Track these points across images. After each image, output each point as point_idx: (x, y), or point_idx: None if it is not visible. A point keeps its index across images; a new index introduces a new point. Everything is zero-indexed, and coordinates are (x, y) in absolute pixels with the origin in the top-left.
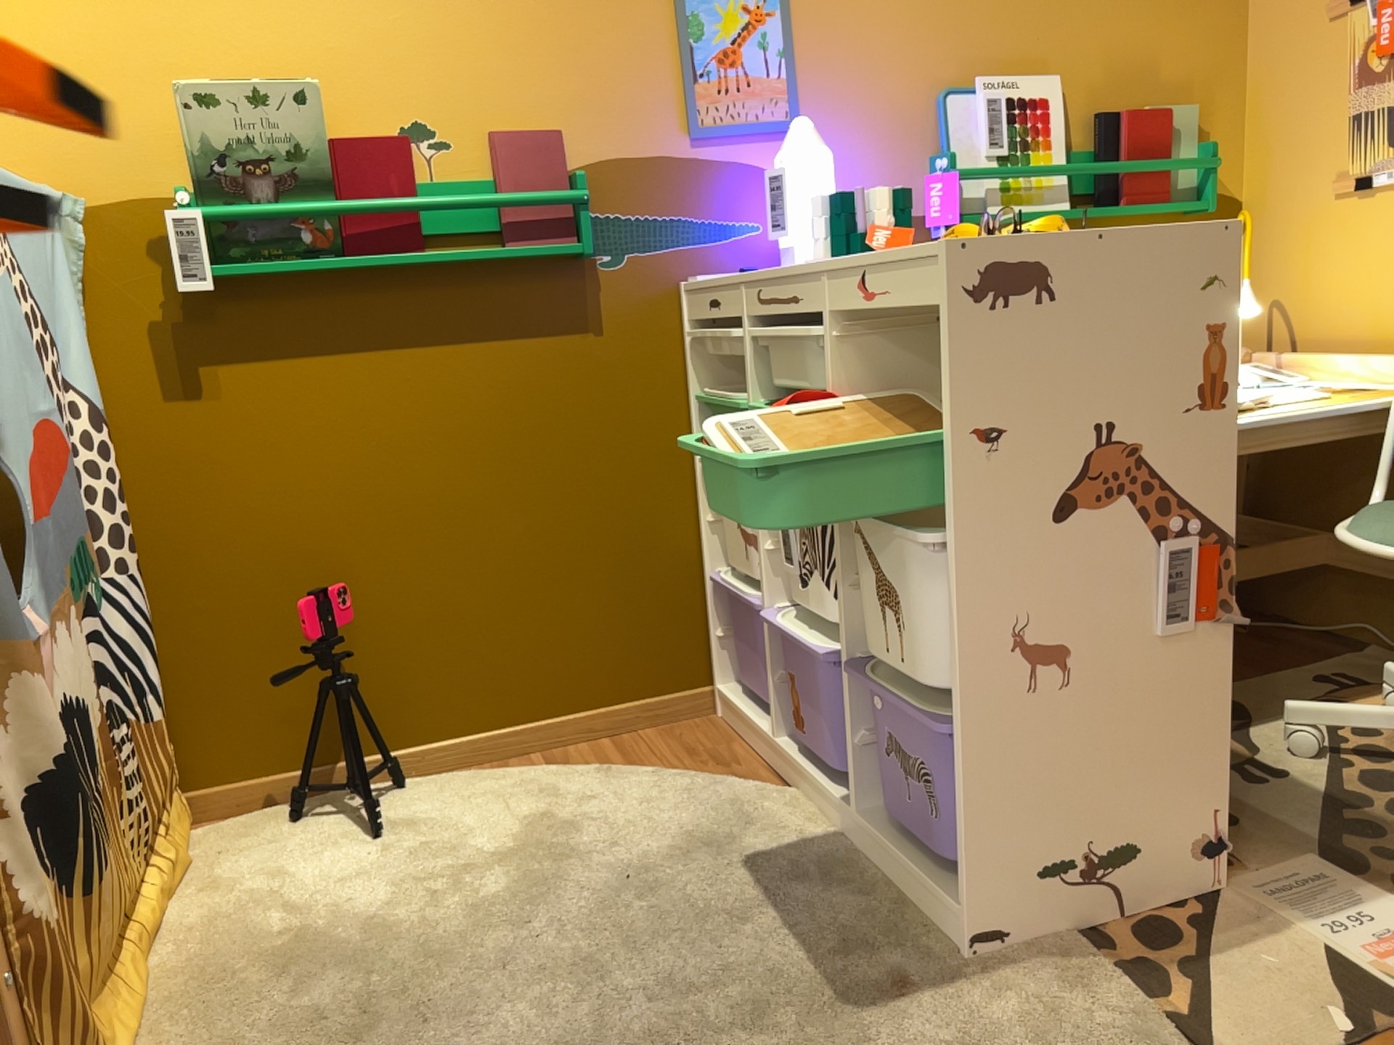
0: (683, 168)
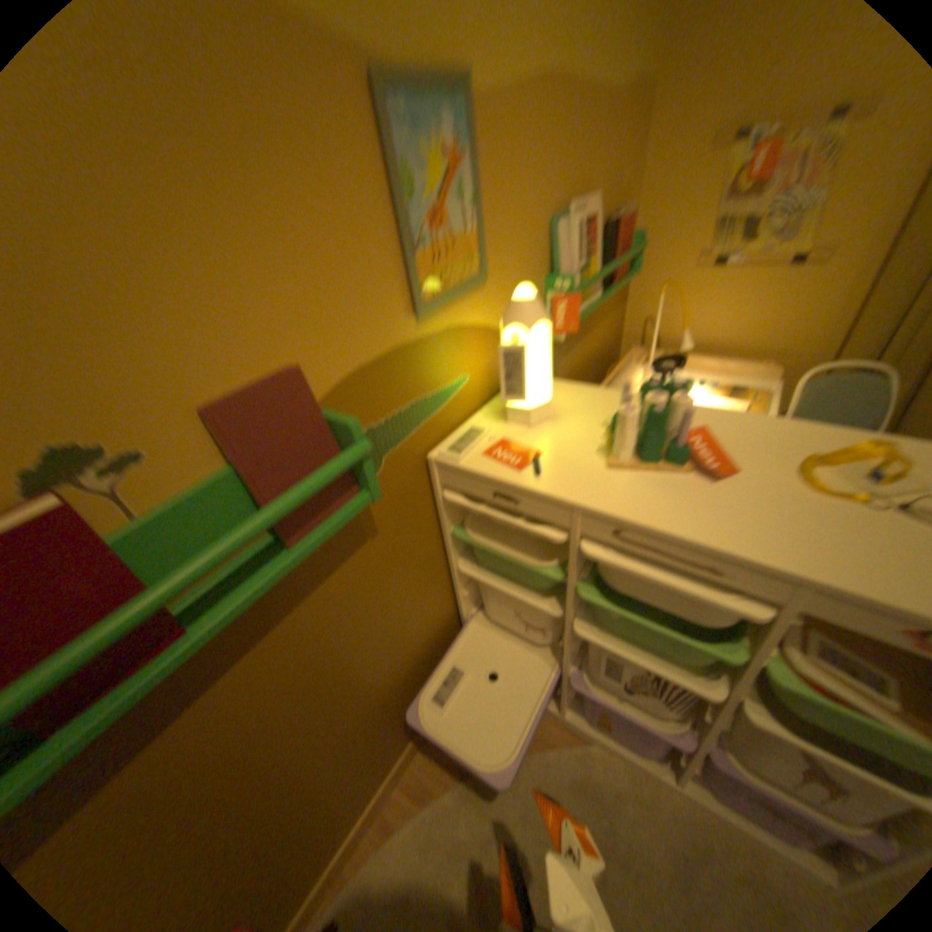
0: (414, 347)
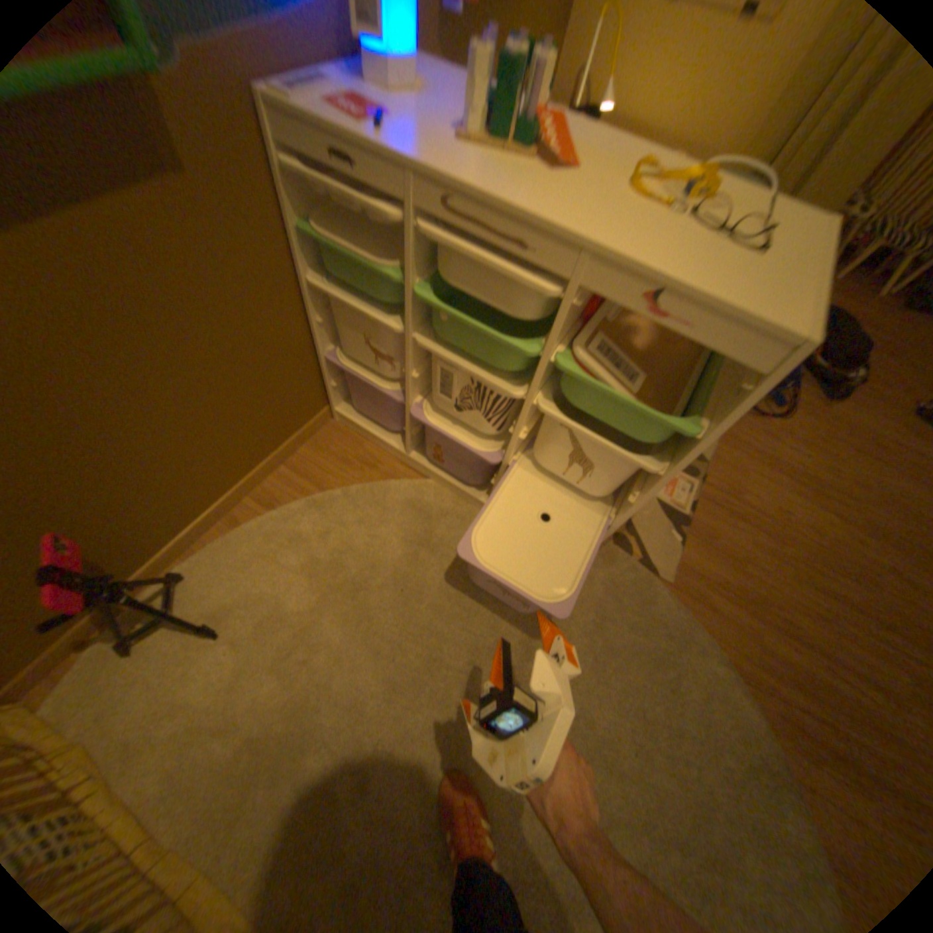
0: None
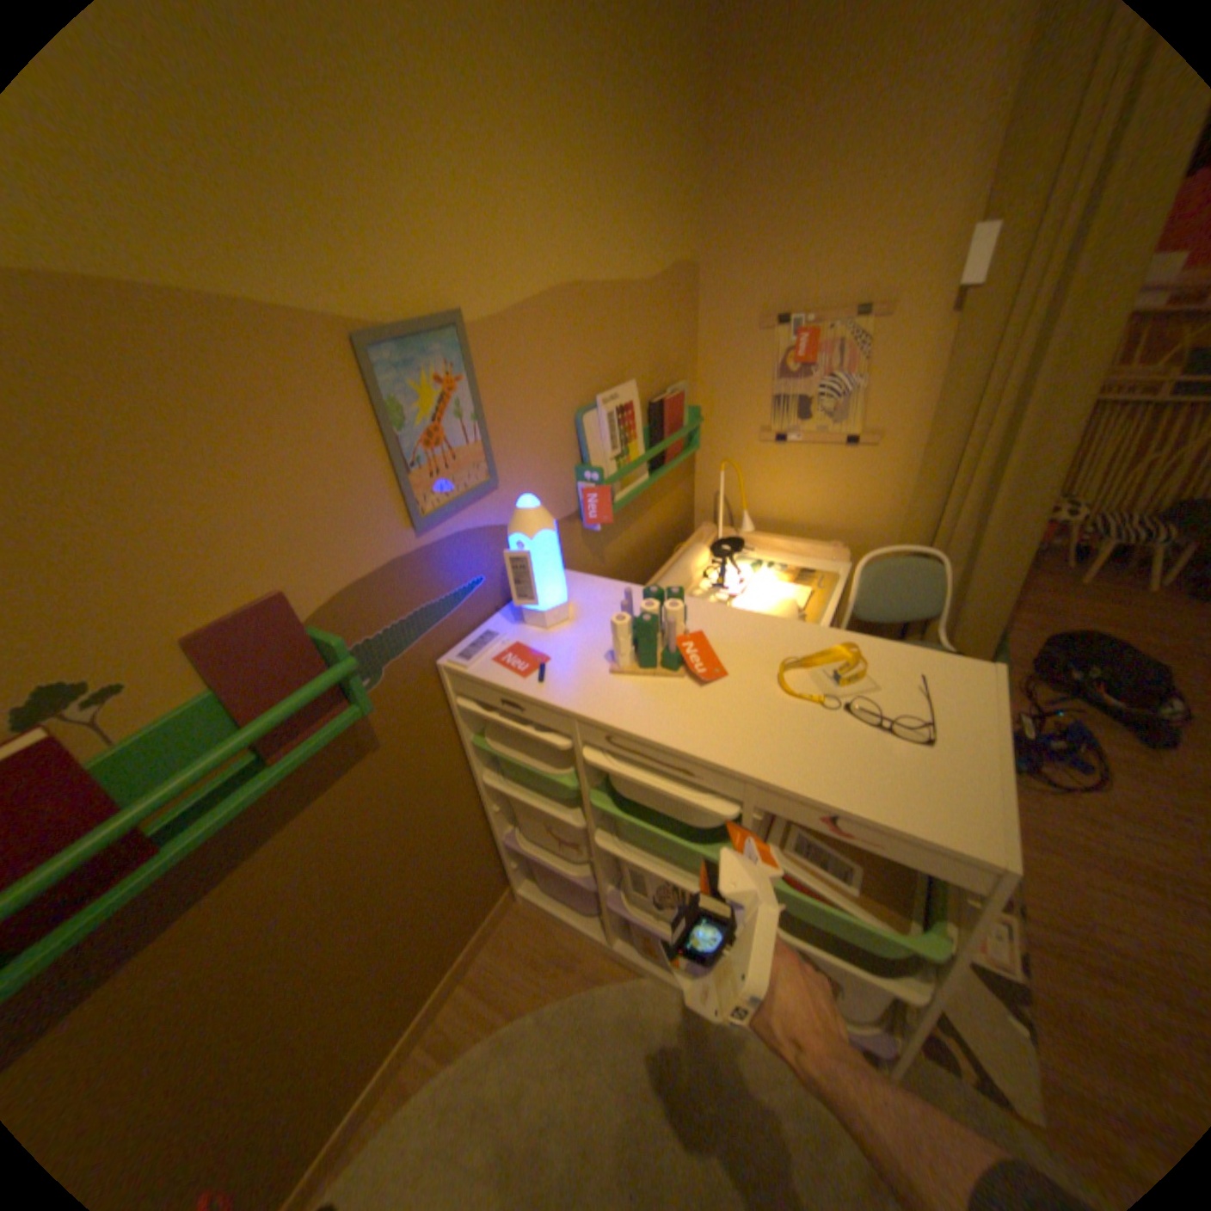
0: (414, 562)
